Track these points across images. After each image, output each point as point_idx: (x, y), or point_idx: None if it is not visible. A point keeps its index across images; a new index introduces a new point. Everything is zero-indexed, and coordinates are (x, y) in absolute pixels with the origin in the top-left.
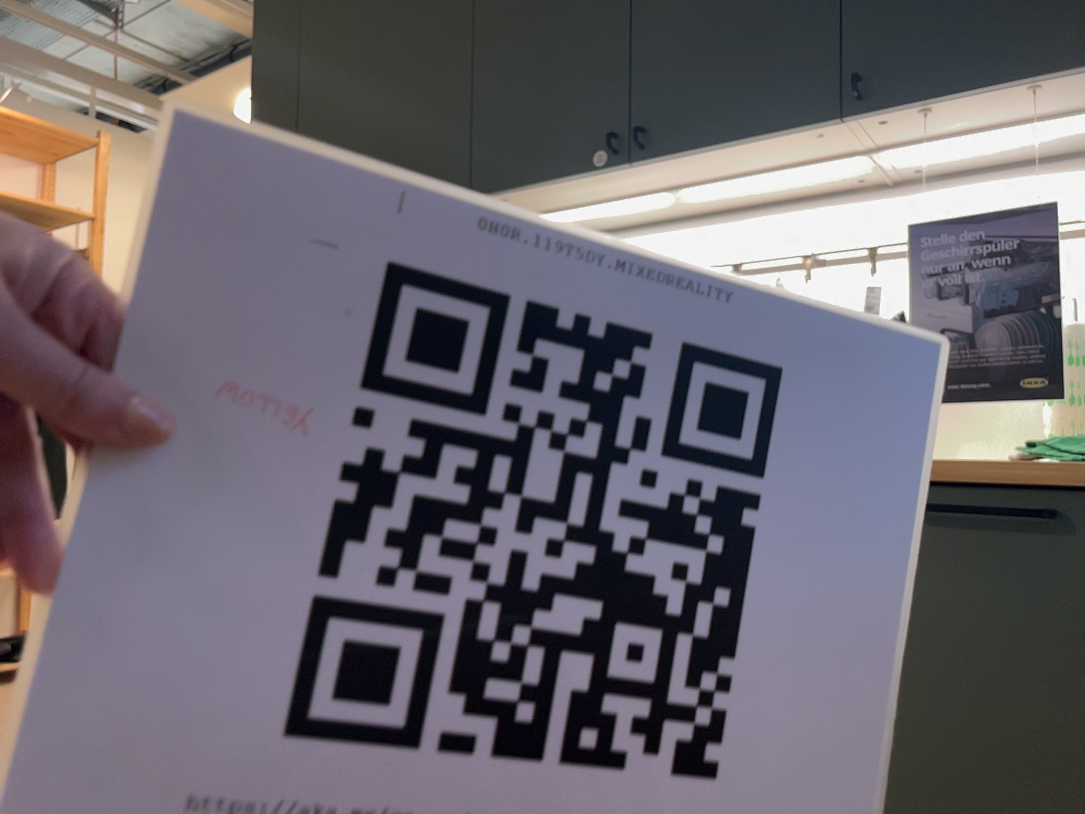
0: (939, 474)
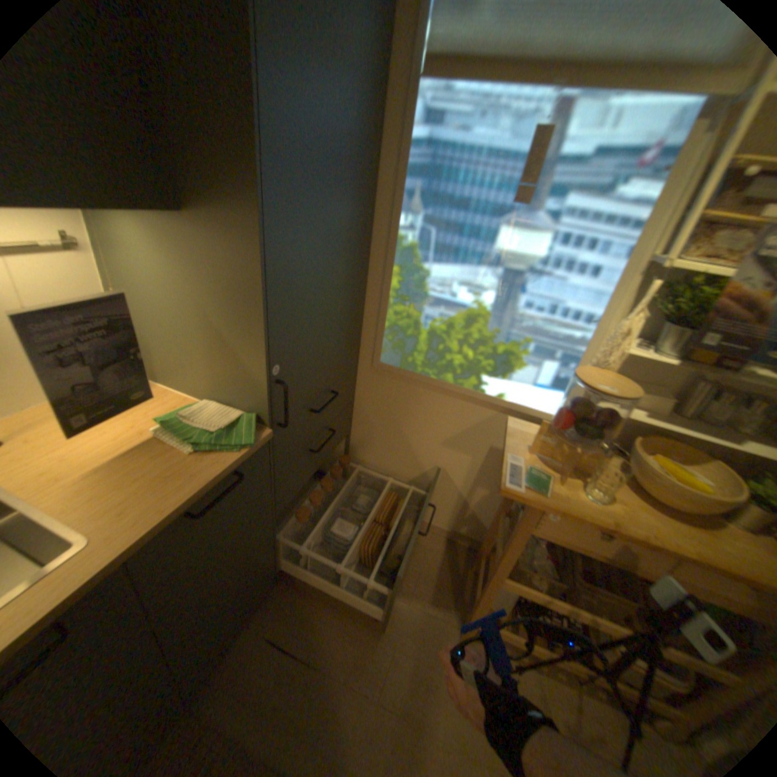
0: (201, 494)
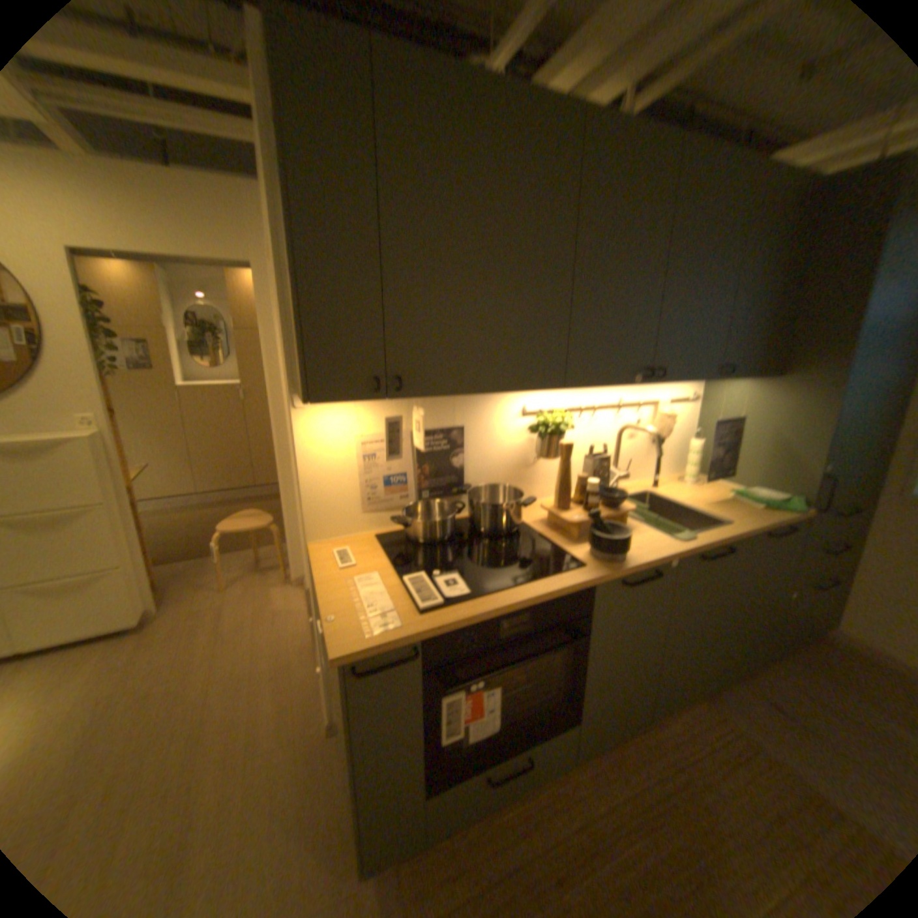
0: (779, 525)
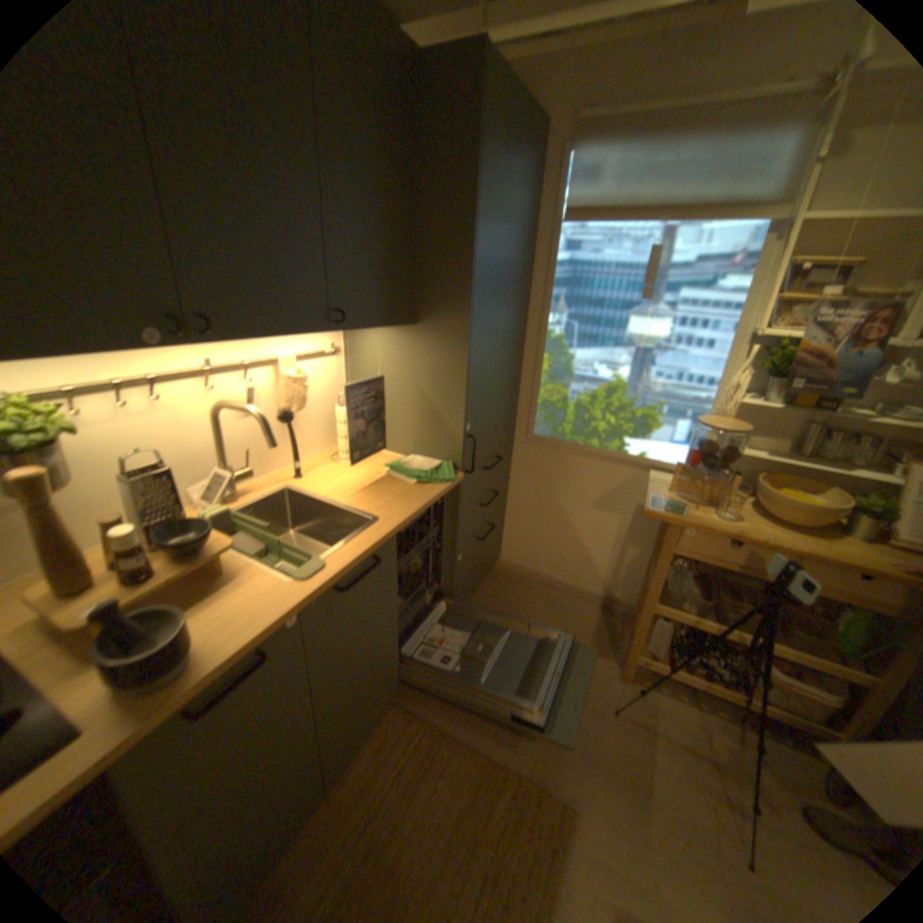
0: (428, 505)
